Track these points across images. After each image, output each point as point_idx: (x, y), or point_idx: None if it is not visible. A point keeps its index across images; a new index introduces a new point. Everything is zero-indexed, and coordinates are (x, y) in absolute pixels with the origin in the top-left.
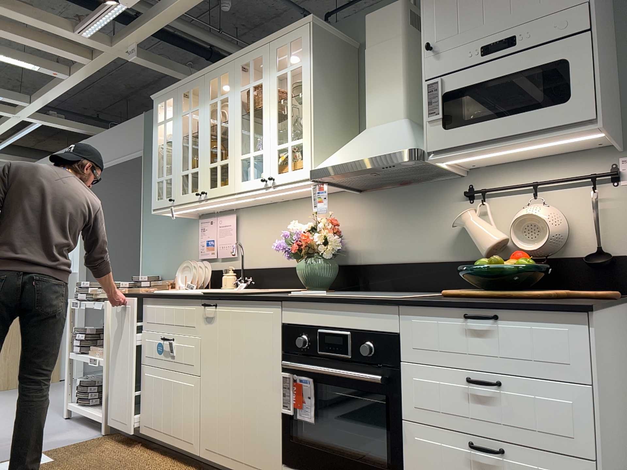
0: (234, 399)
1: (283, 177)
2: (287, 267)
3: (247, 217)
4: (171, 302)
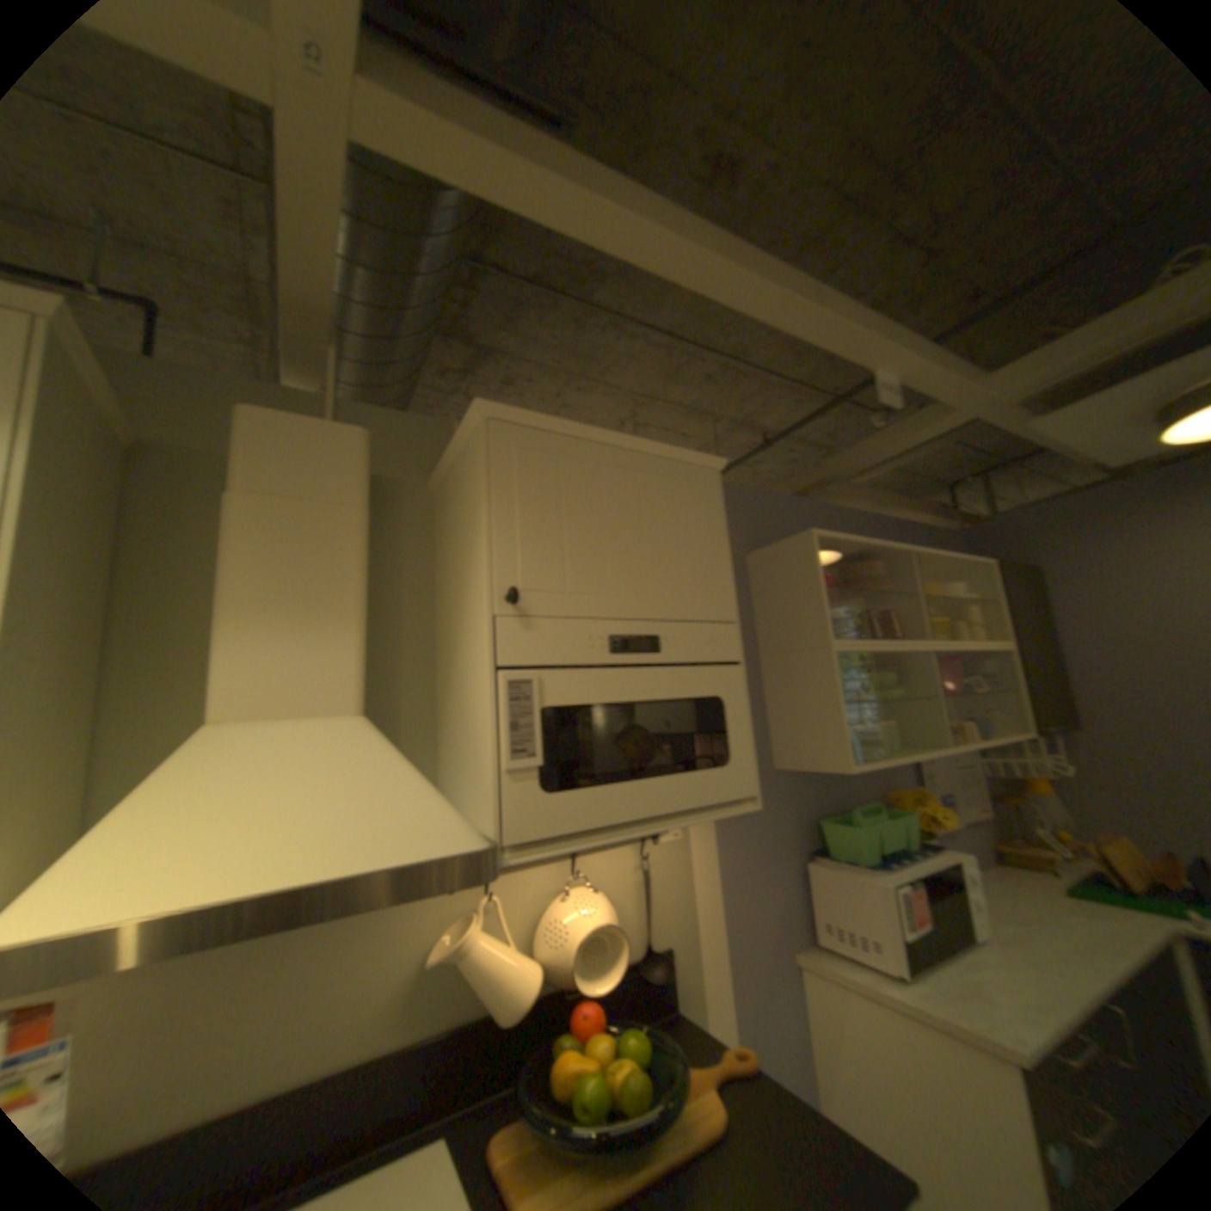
0: None
1: None
2: None
3: None
4: None
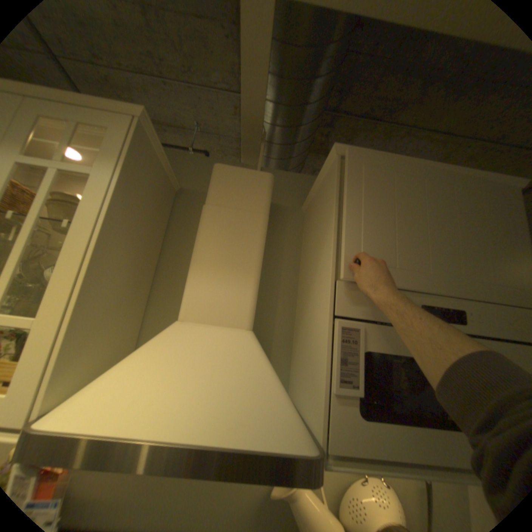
0: None
1: None
2: None
3: None
4: None
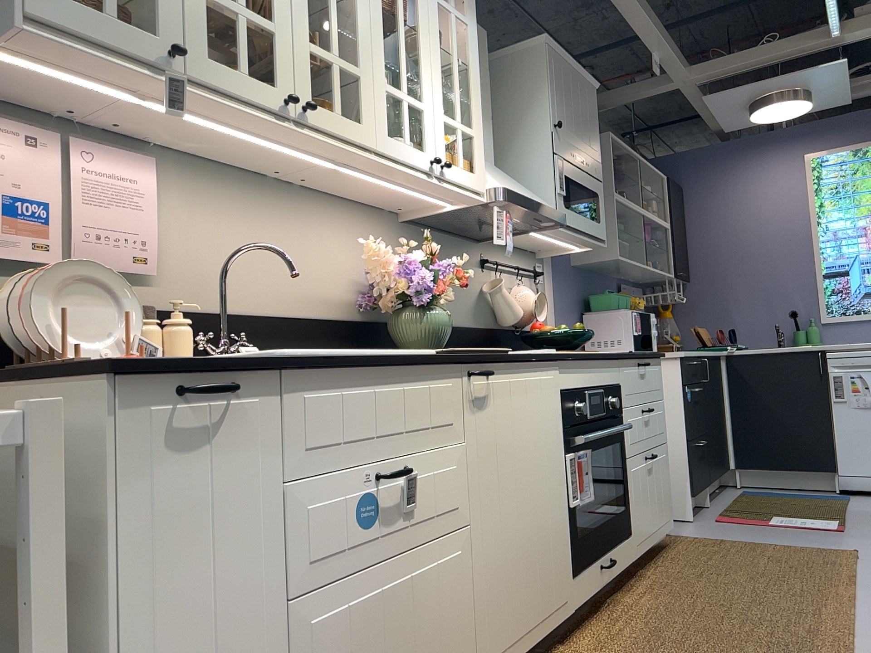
0: (524, 528)
1: (455, 173)
2: (298, 318)
3: (183, 180)
4: (390, 376)
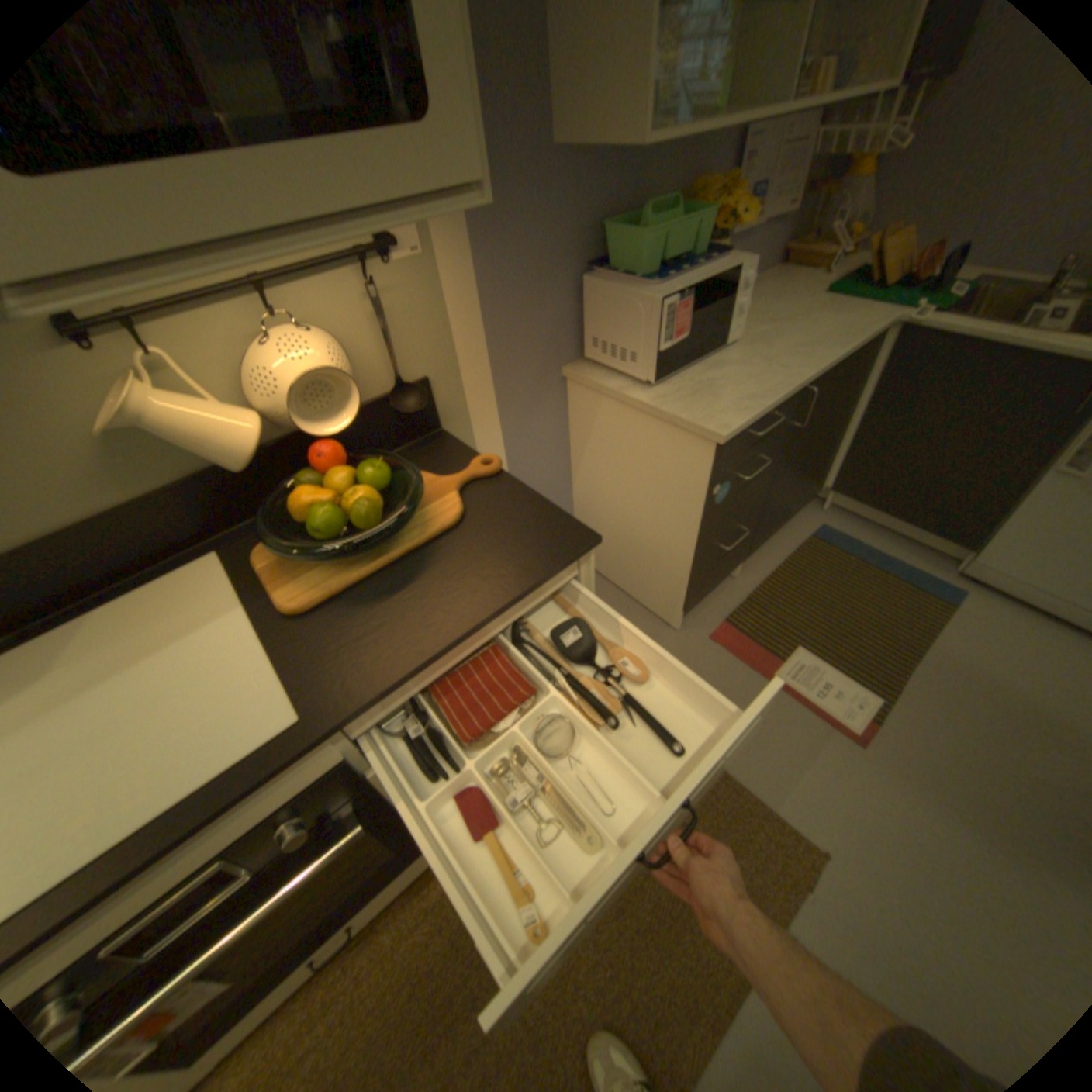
0: None
1: None
2: None
3: None
4: None
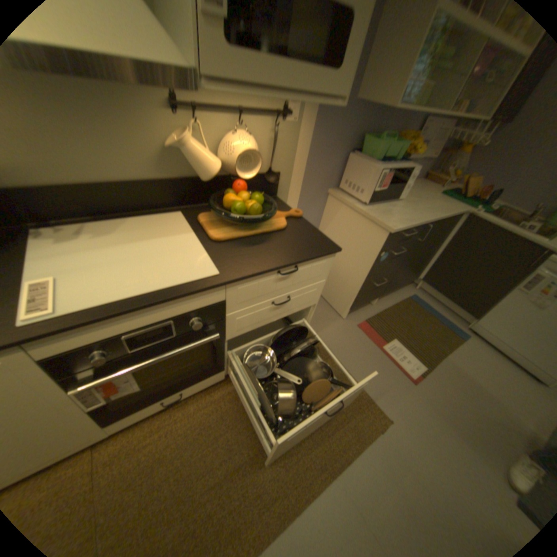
0: None
1: None
2: None
3: None
4: None
